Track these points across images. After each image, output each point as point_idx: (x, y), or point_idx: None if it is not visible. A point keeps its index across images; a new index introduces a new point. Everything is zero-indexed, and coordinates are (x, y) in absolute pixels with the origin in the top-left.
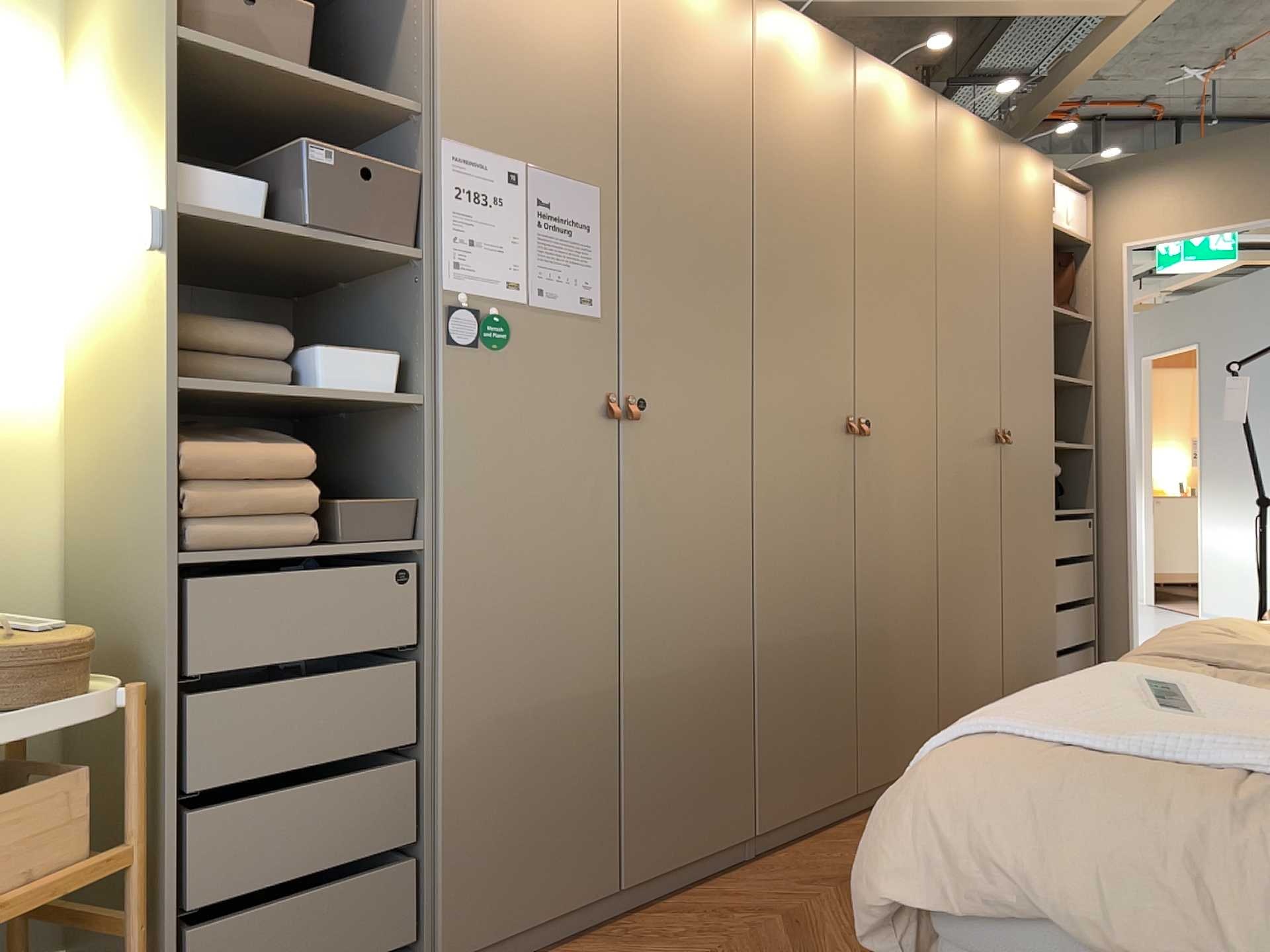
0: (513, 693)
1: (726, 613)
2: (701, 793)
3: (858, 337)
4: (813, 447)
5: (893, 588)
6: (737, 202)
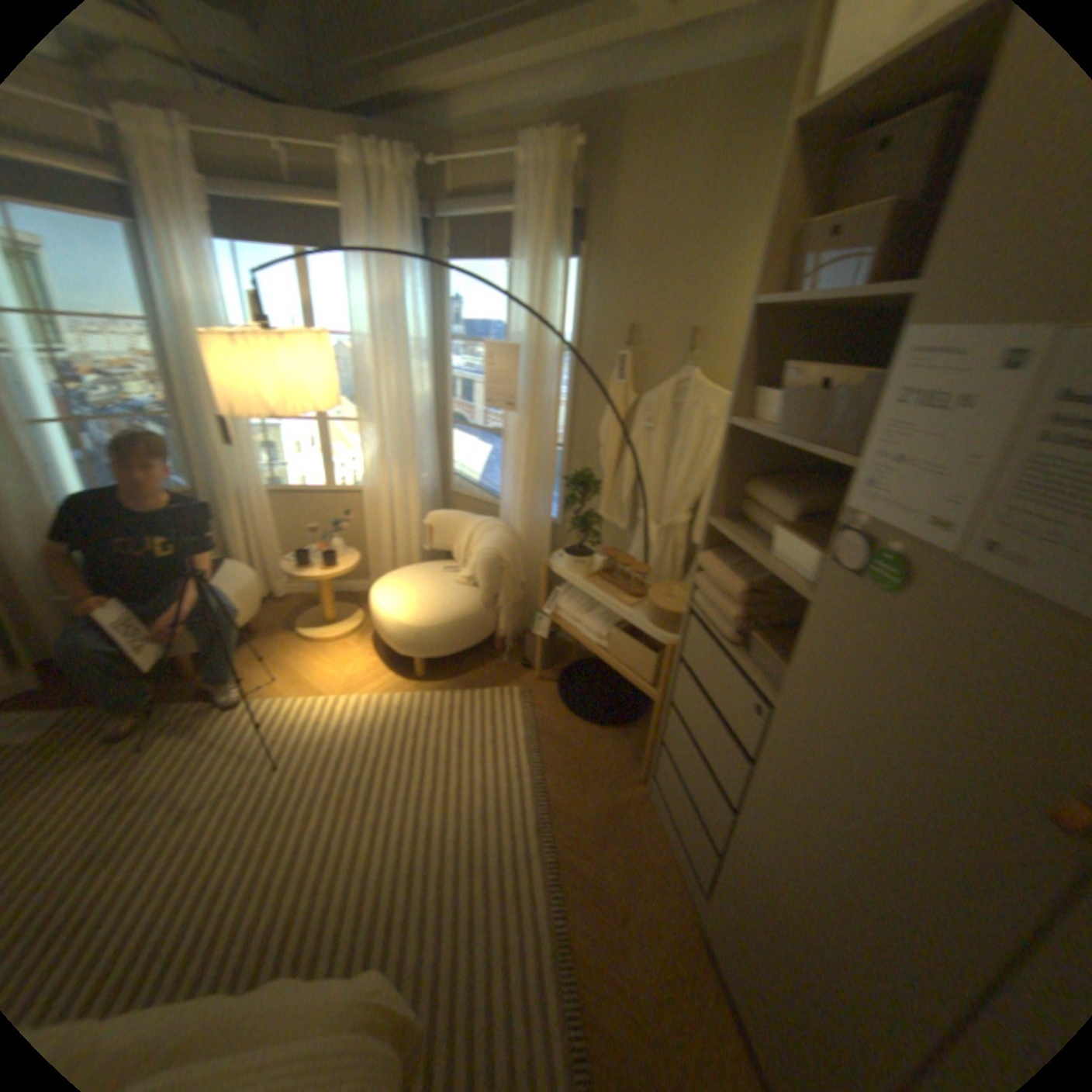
0: (796, 901)
1: None
2: None
3: None
4: None
5: None
6: None
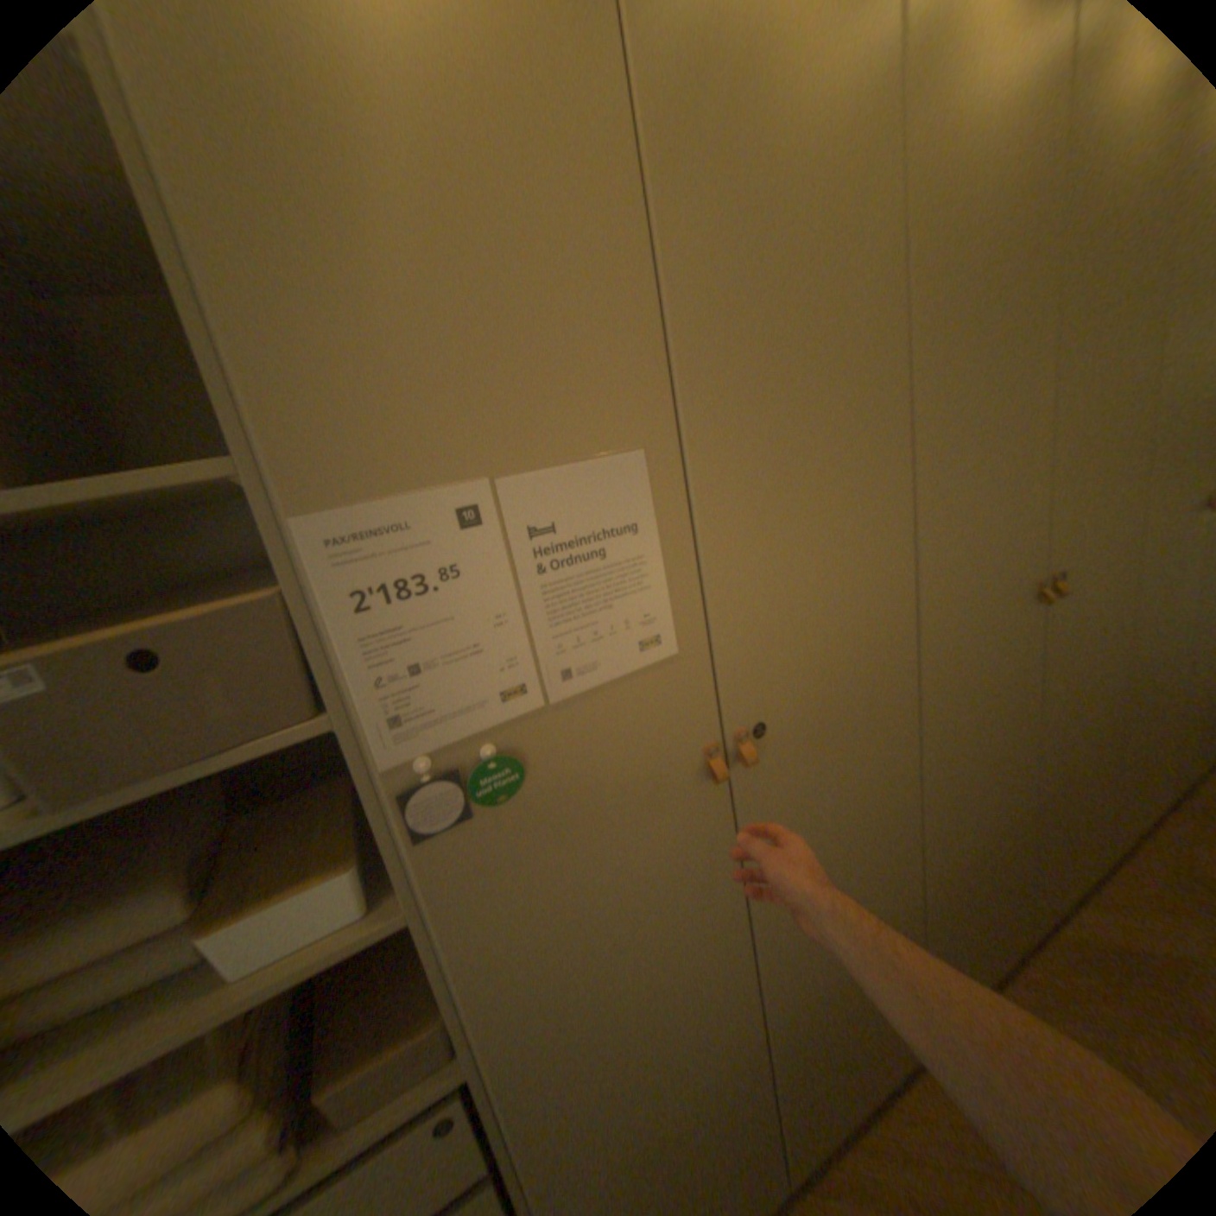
0: (647, 1121)
1: (900, 879)
2: (880, 1049)
3: (1066, 465)
4: (1005, 638)
5: (1089, 733)
6: (897, 351)
